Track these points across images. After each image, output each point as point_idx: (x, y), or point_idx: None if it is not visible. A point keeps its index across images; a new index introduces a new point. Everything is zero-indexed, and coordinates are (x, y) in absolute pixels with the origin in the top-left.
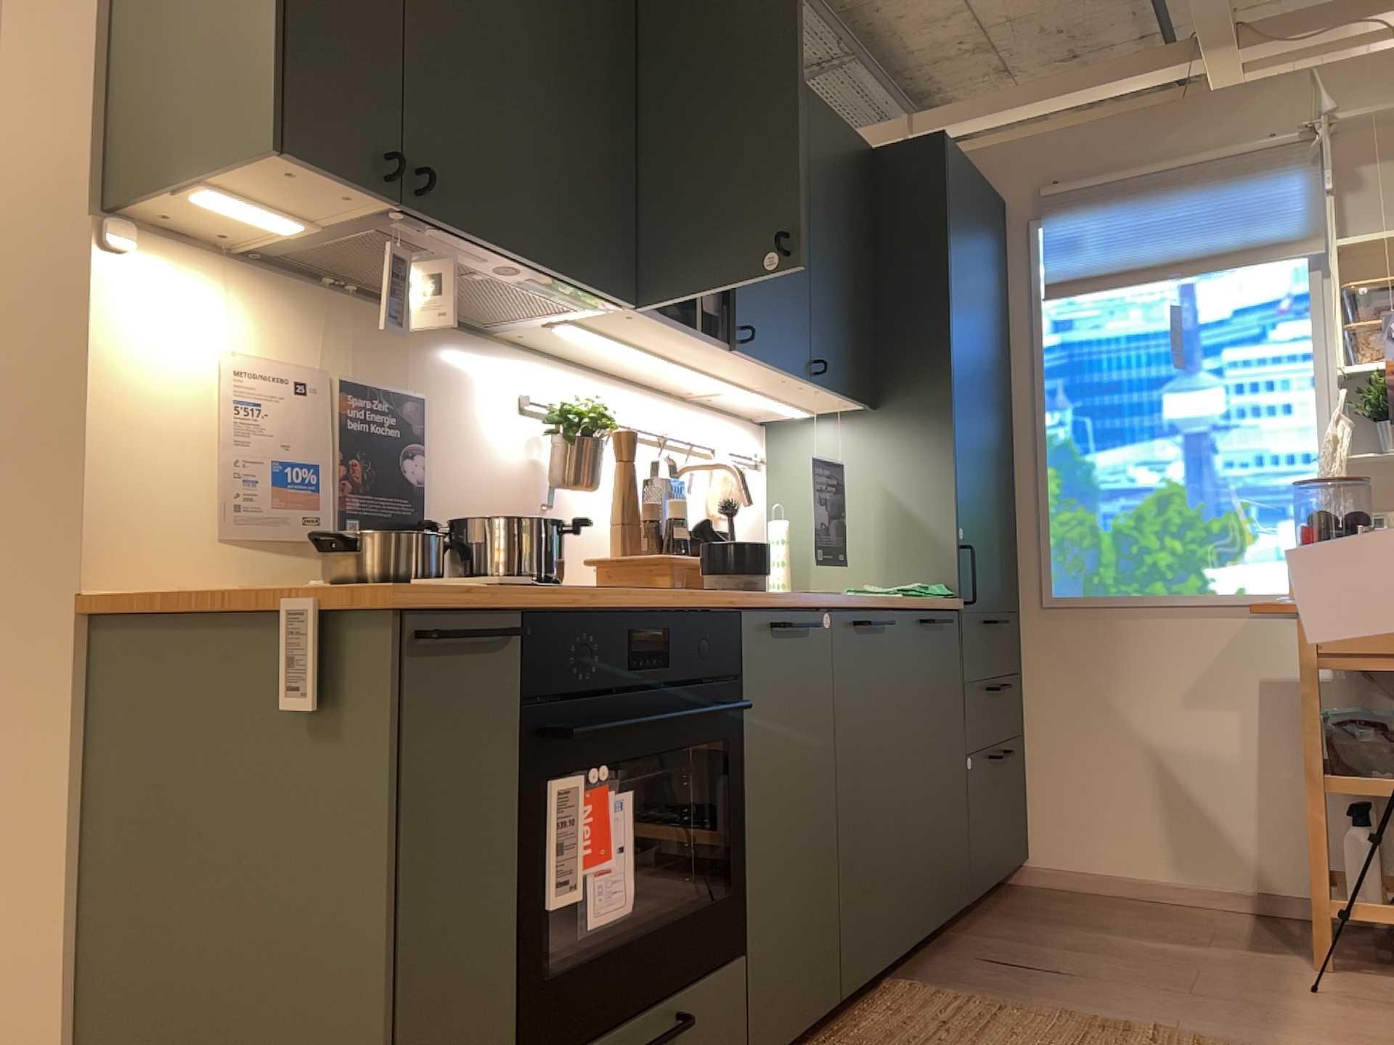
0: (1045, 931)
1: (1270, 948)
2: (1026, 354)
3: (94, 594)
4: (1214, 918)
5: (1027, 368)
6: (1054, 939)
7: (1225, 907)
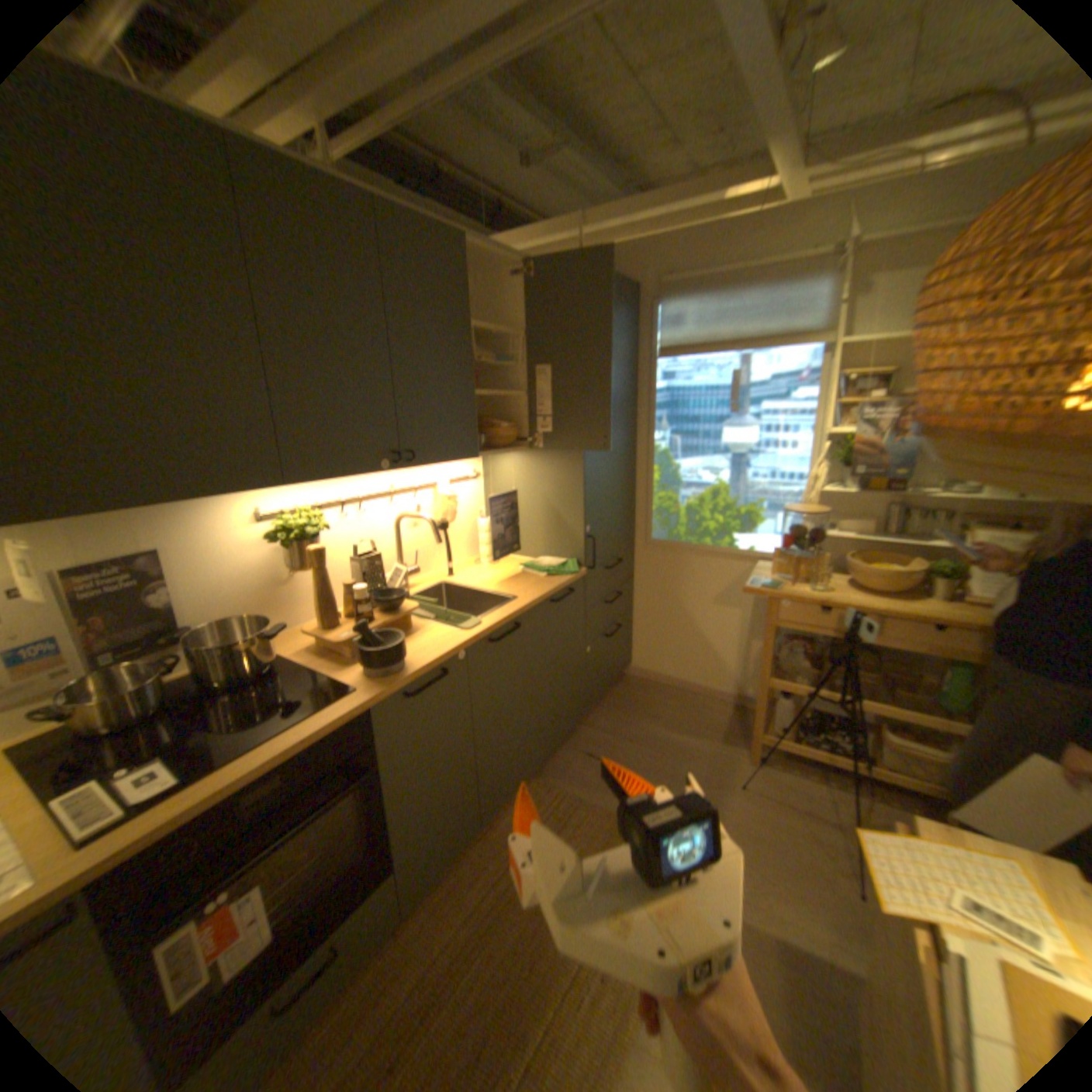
0: (624, 723)
1: (733, 742)
2: (647, 392)
3: None
4: (713, 709)
5: (647, 401)
6: (626, 732)
7: (721, 700)
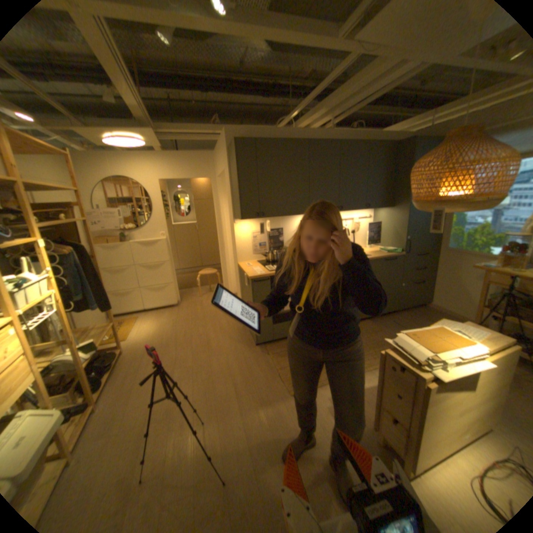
0: (416, 319)
1: None
2: None
3: (238, 263)
4: None
5: None
6: (415, 321)
7: None
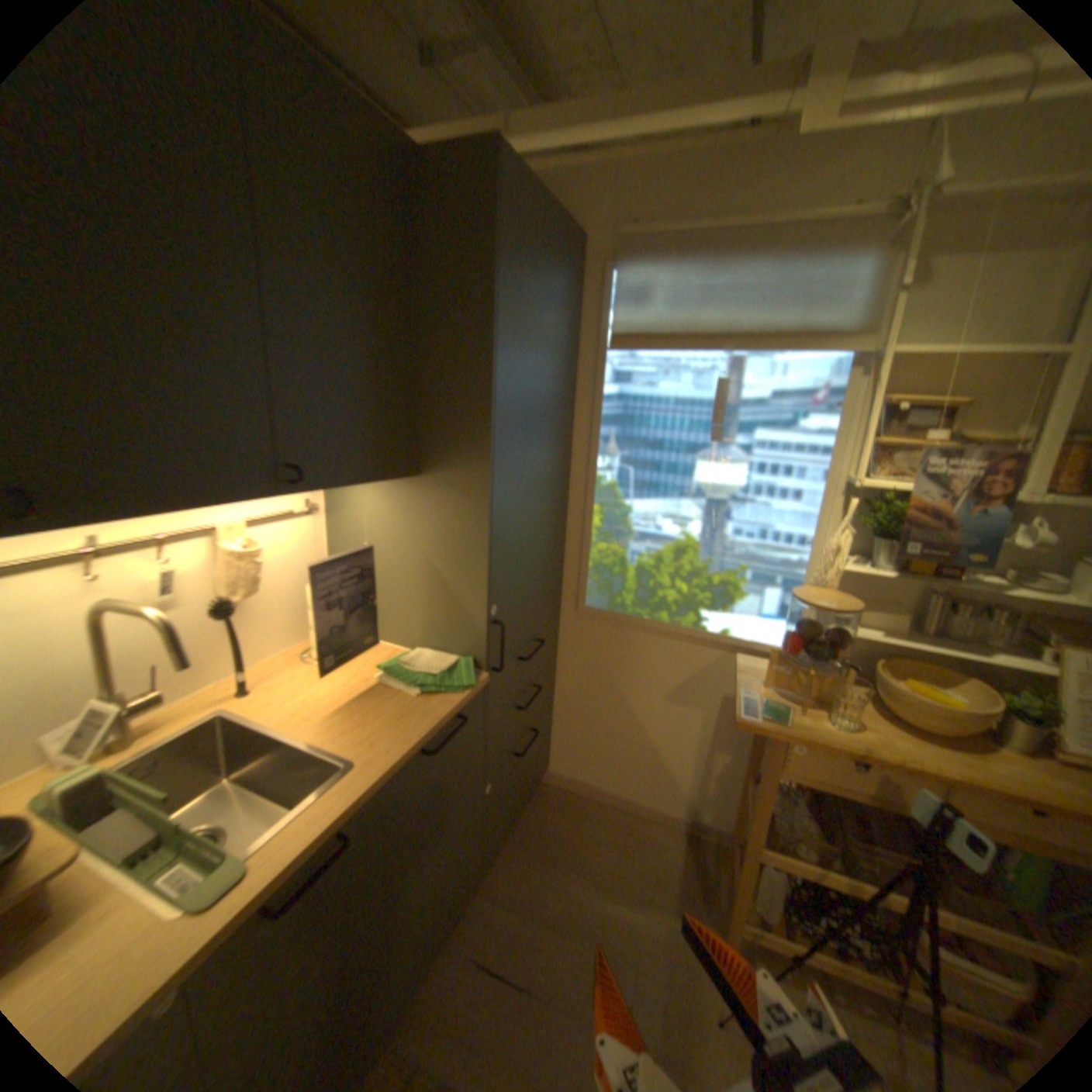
0: (538, 885)
1: (692, 914)
2: (590, 398)
3: None
4: (660, 845)
5: (589, 412)
6: (541, 904)
7: (669, 828)
